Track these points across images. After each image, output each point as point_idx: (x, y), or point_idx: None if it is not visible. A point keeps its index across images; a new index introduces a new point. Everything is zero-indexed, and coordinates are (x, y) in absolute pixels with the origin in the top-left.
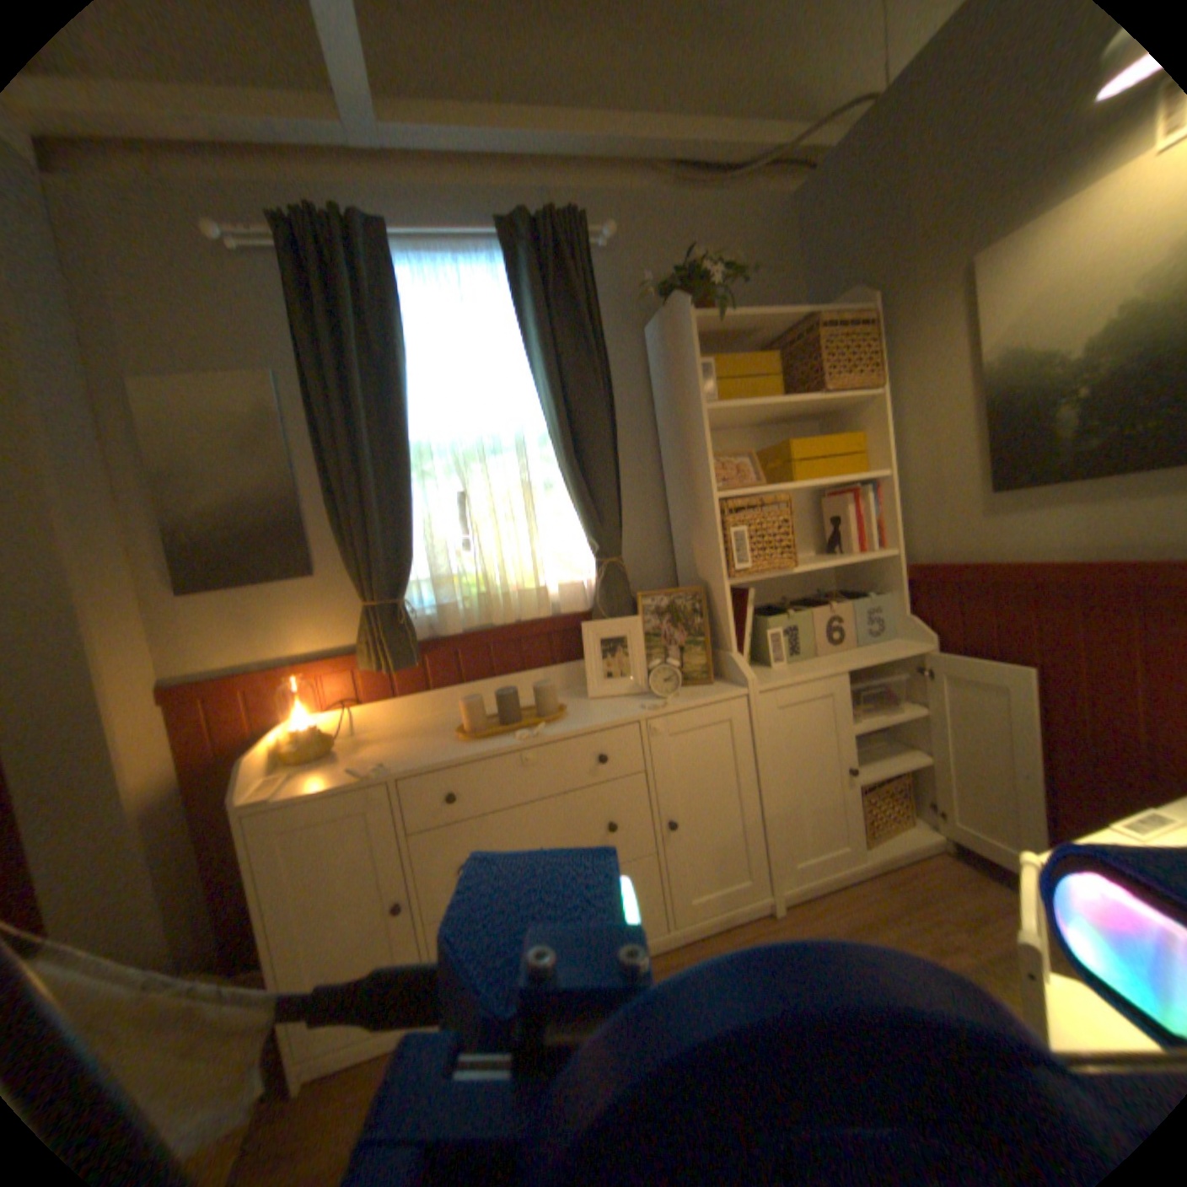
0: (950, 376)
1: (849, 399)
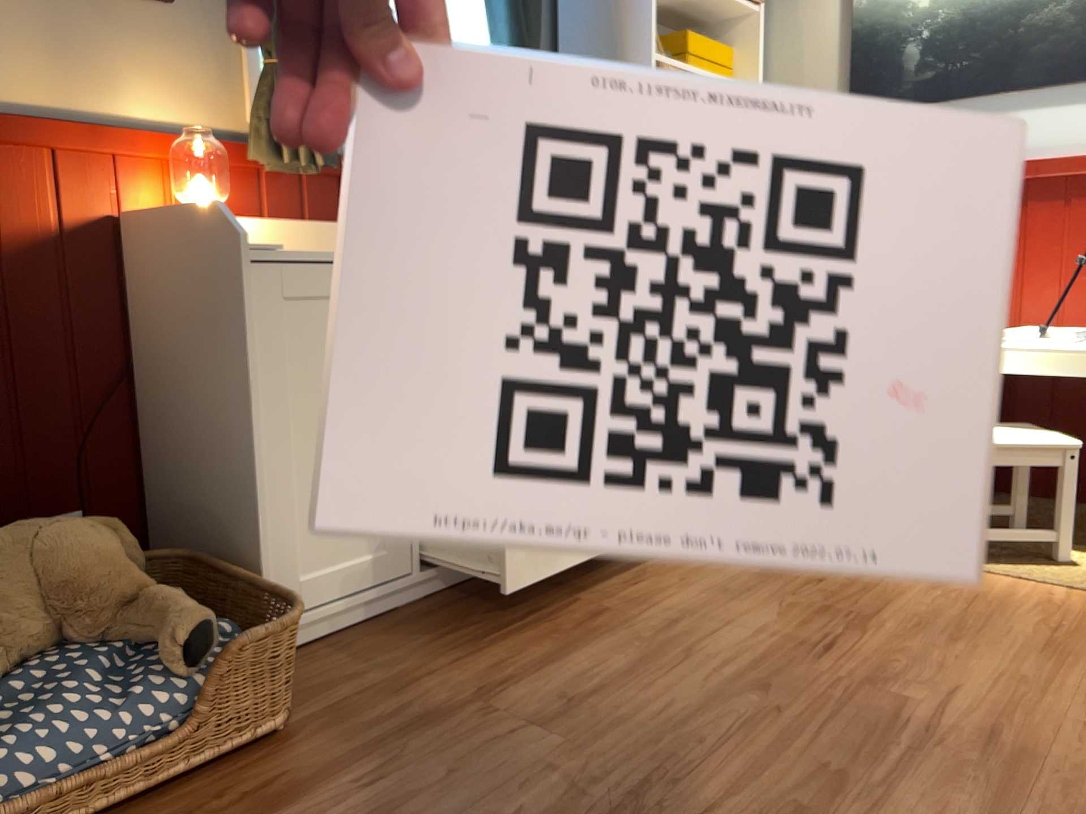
0: (820, 9)
1: (731, 10)
